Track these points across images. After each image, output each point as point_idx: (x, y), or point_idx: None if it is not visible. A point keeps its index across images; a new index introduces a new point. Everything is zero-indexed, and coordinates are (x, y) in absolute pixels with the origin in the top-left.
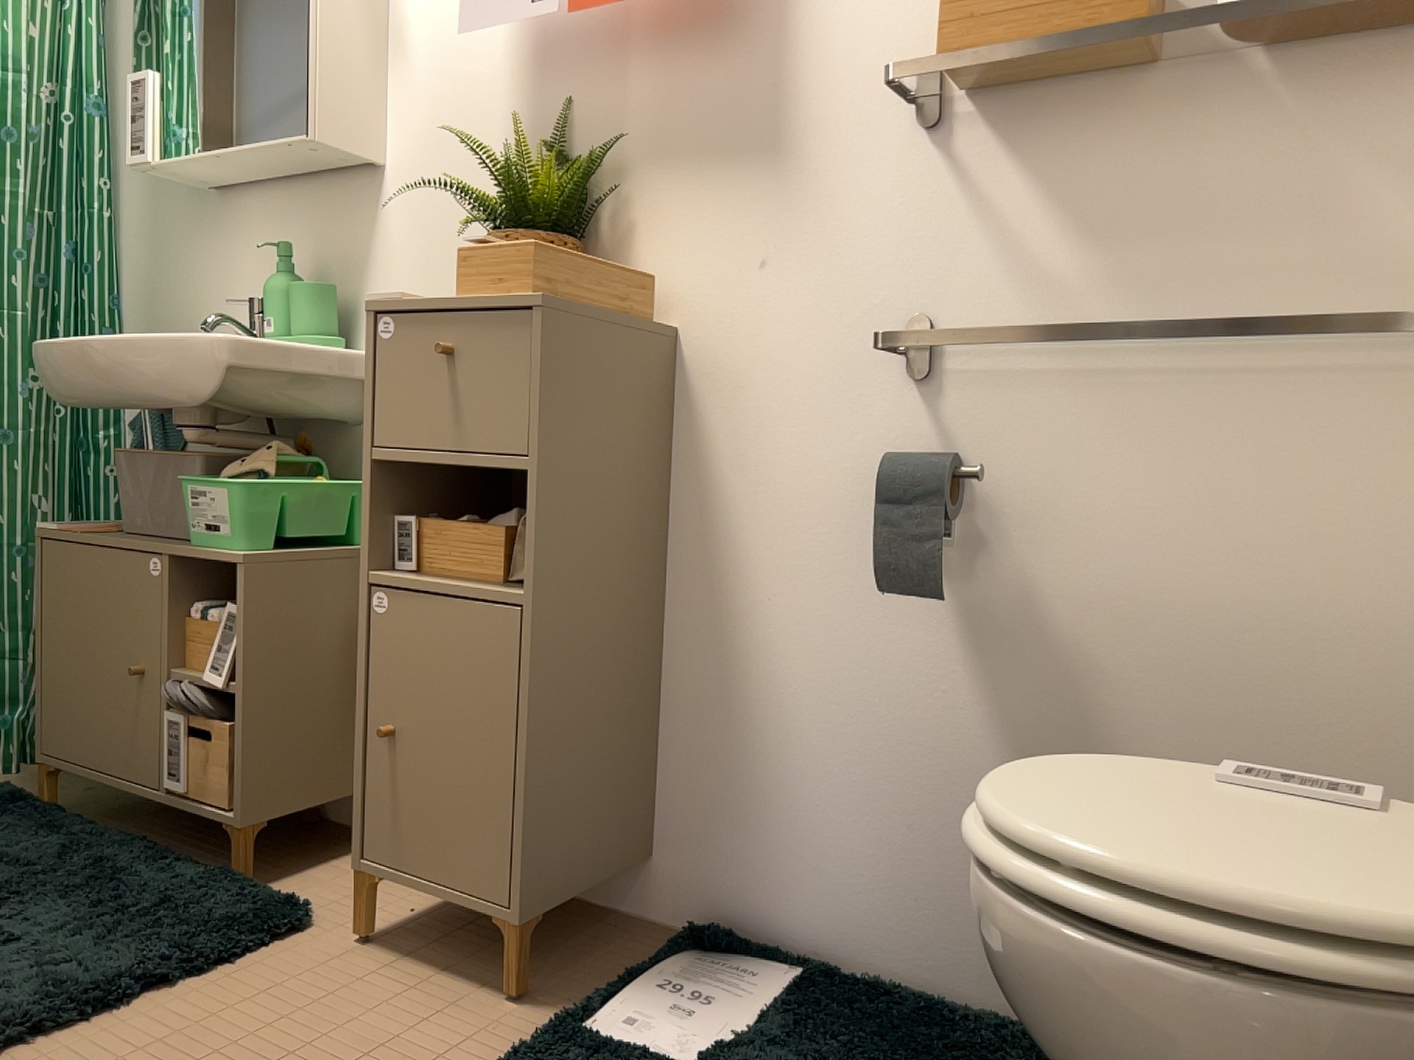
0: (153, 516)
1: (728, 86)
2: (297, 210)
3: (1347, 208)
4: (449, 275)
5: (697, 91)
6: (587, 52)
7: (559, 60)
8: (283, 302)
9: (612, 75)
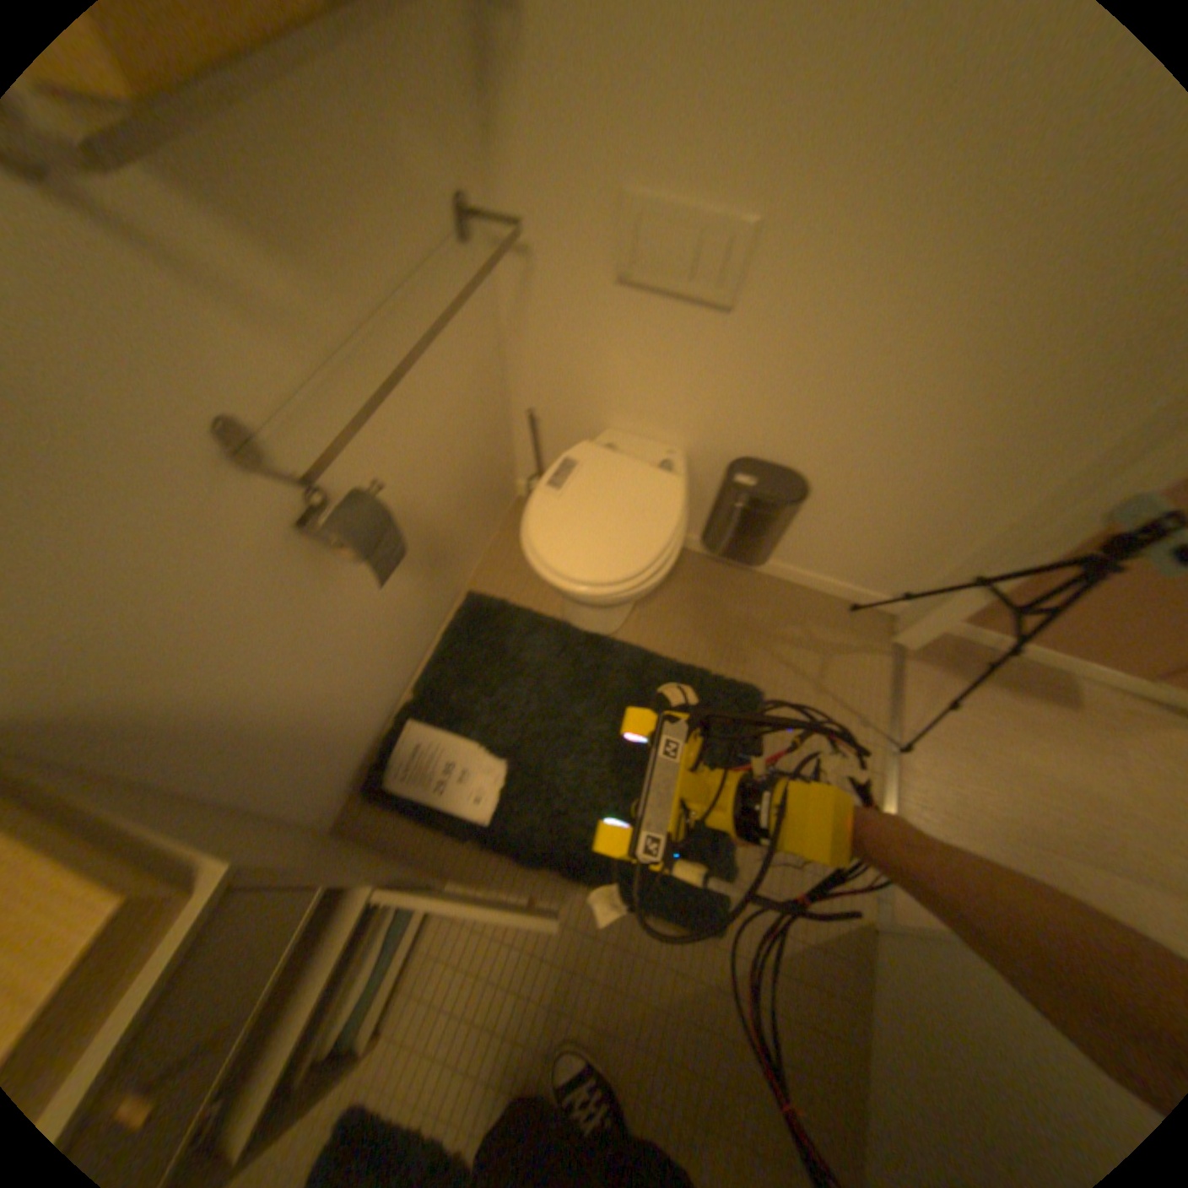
0: None
1: None
2: None
3: (407, 146)
4: None
5: None
6: None
7: None
8: None
9: None
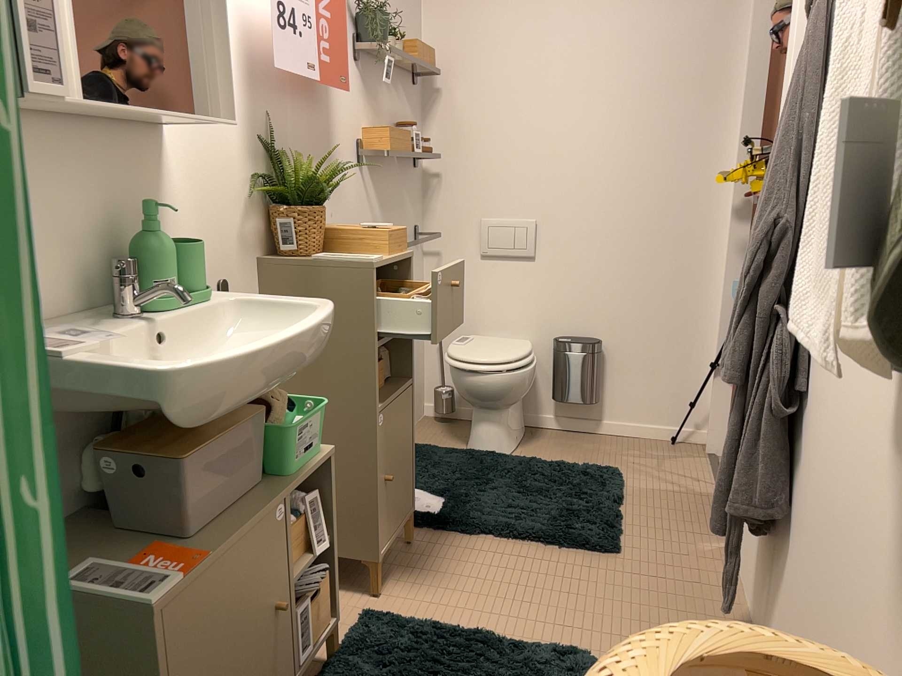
0: (211, 503)
1: (319, 127)
2: (68, 145)
3: (406, 203)
4: (217, 221)
5: (311, 126)
6: (272, 83)
7: (261, 81)
8: (174, 258)
9: (283, 102)
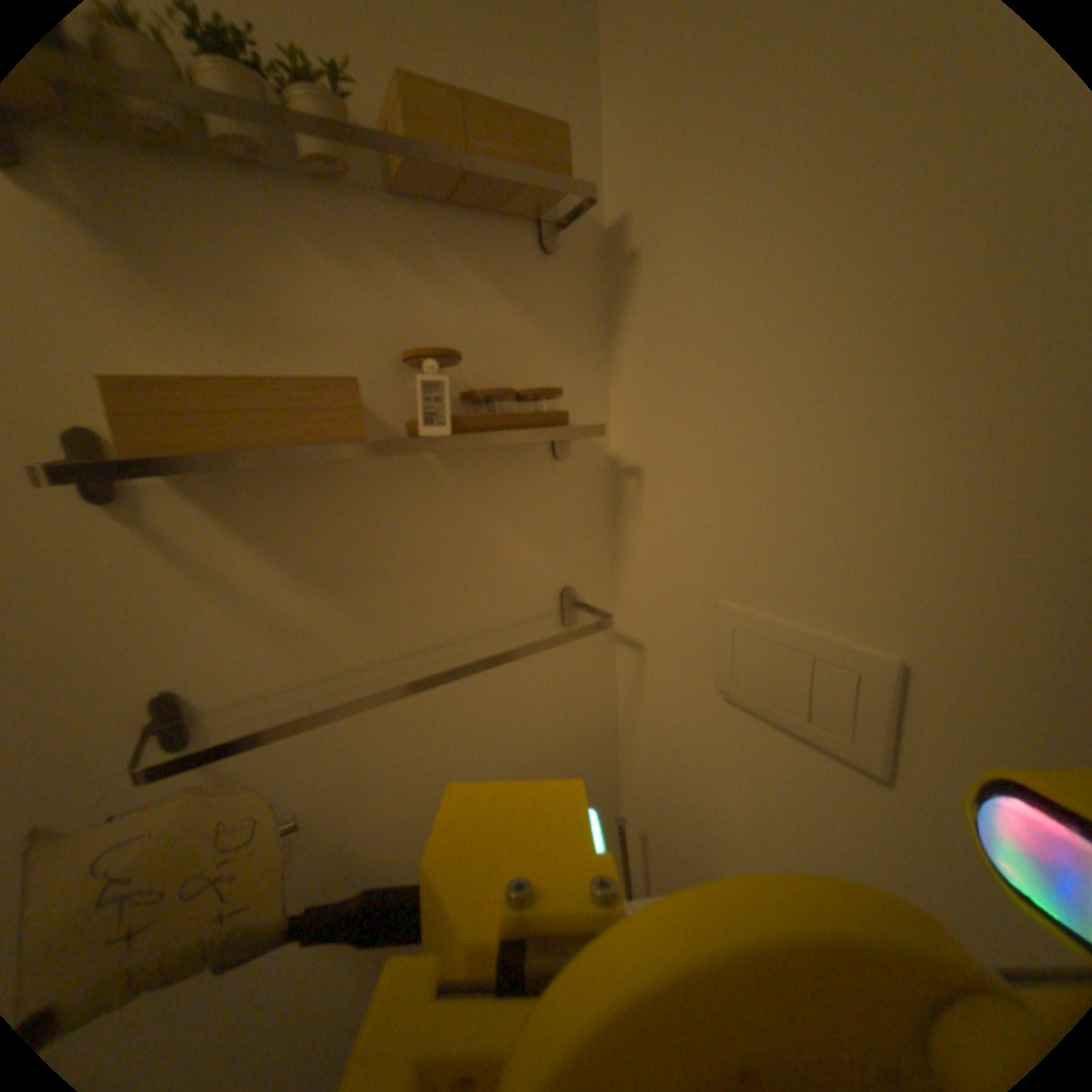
0: None
1: None
2: None
3: (507, 544)
4: None
5: None
6: None
7: None
8: None
9: None
